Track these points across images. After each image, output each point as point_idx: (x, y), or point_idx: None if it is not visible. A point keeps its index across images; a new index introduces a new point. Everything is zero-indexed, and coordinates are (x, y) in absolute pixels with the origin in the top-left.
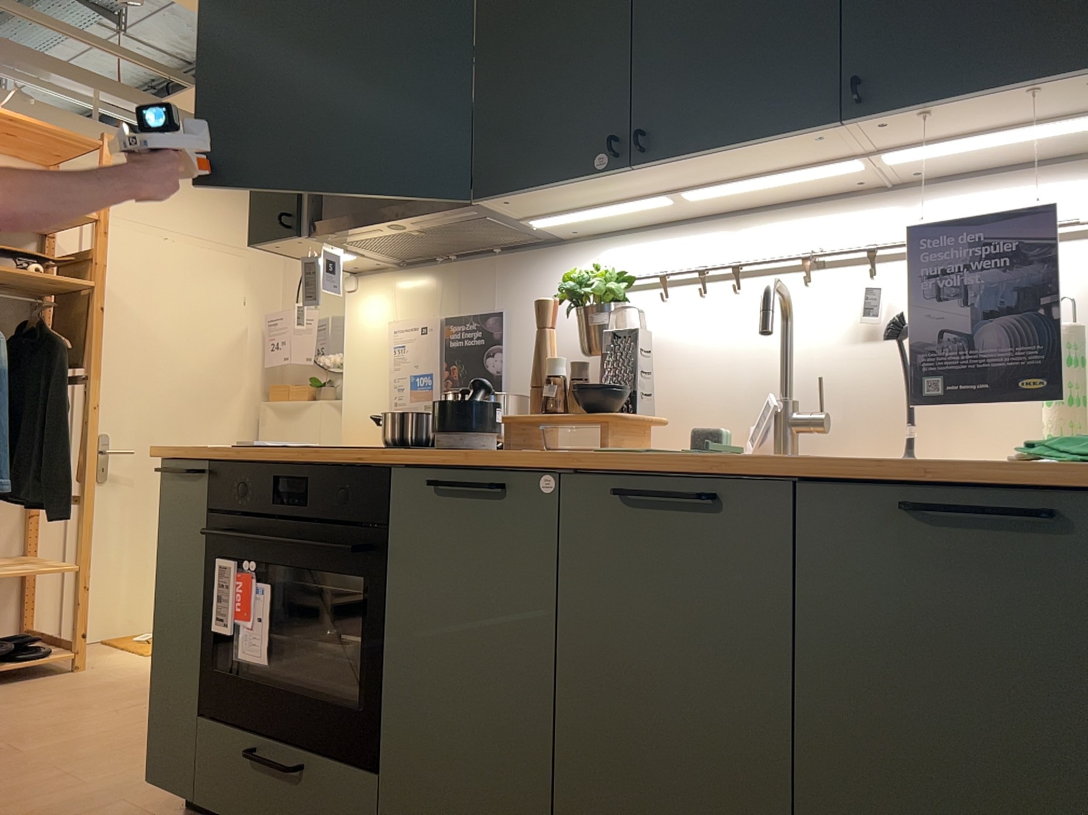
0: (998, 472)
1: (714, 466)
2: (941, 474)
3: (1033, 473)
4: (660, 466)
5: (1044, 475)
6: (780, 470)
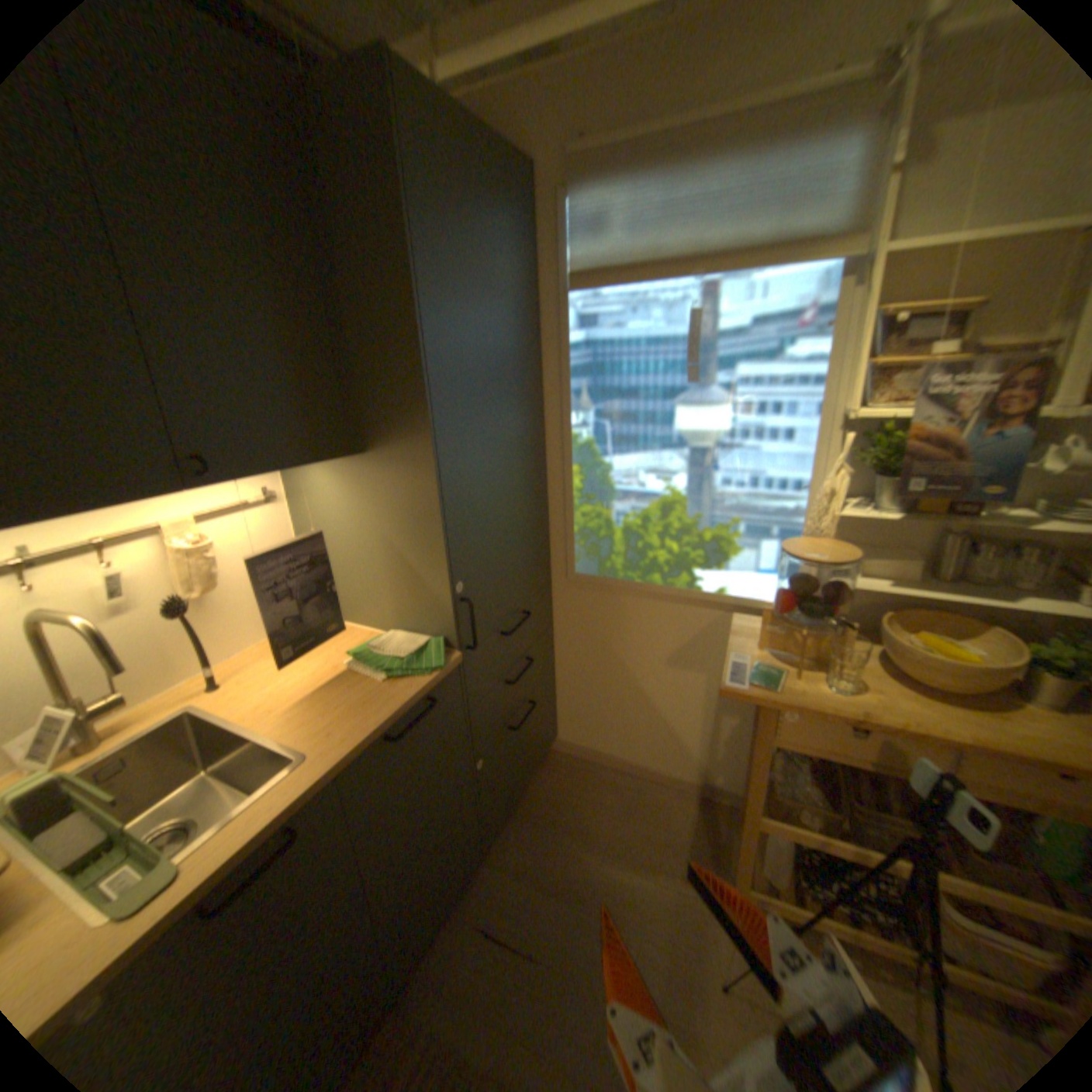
0: (405, 697)
1: (284, 817)
2: (398, 716)
3: (426, 692)
4: (226, 859)
5: (420, 688)
6: (329, 779)
